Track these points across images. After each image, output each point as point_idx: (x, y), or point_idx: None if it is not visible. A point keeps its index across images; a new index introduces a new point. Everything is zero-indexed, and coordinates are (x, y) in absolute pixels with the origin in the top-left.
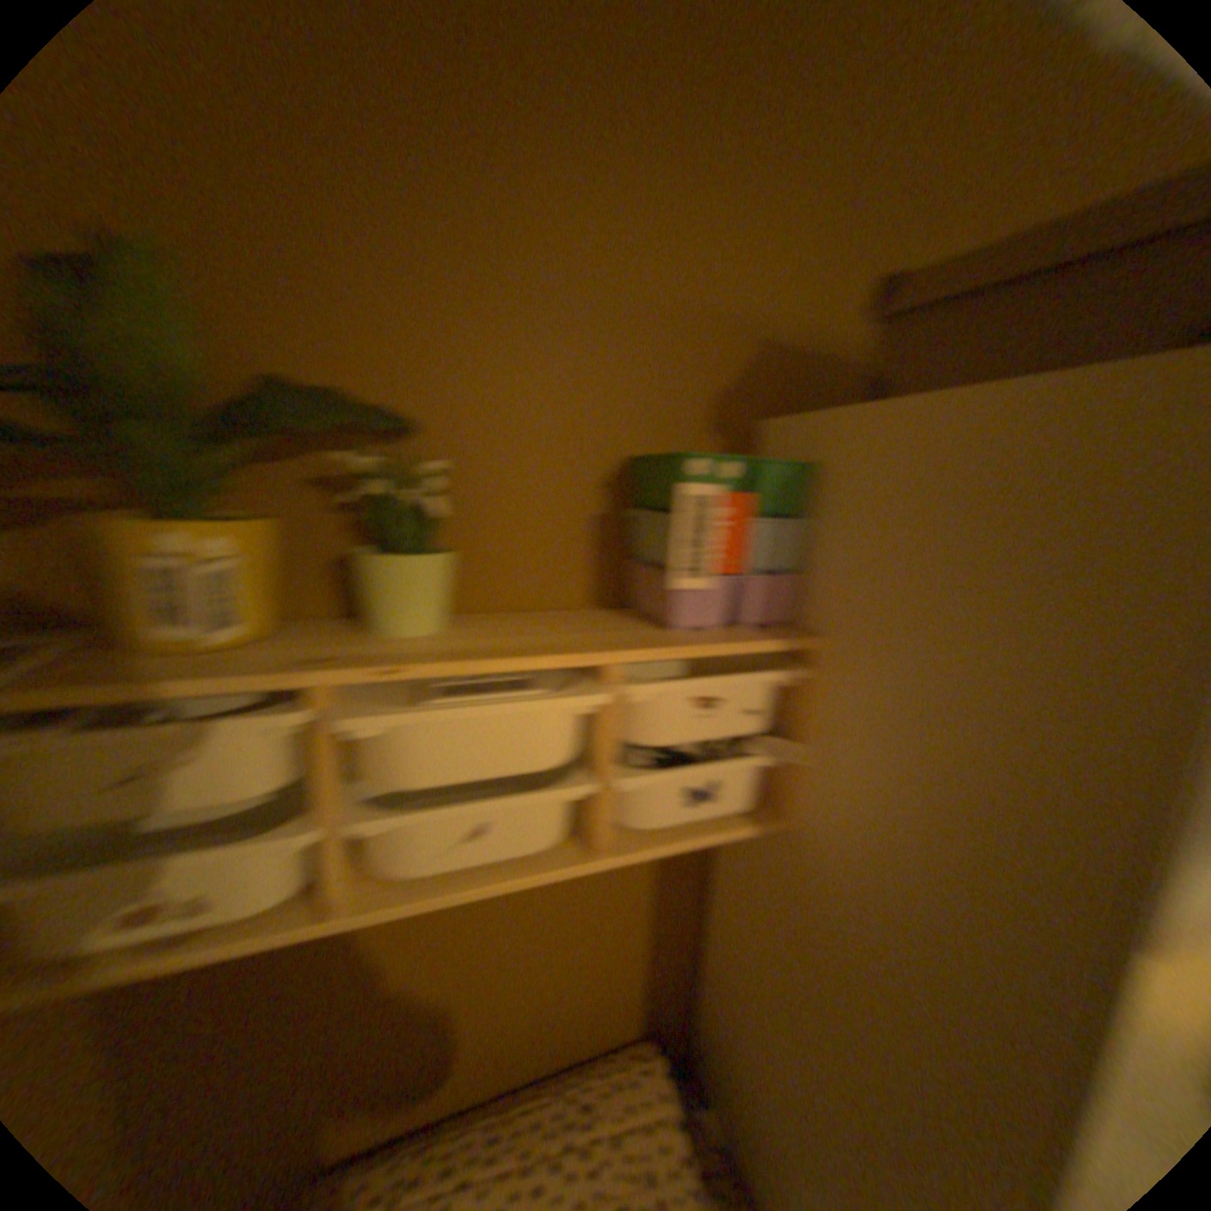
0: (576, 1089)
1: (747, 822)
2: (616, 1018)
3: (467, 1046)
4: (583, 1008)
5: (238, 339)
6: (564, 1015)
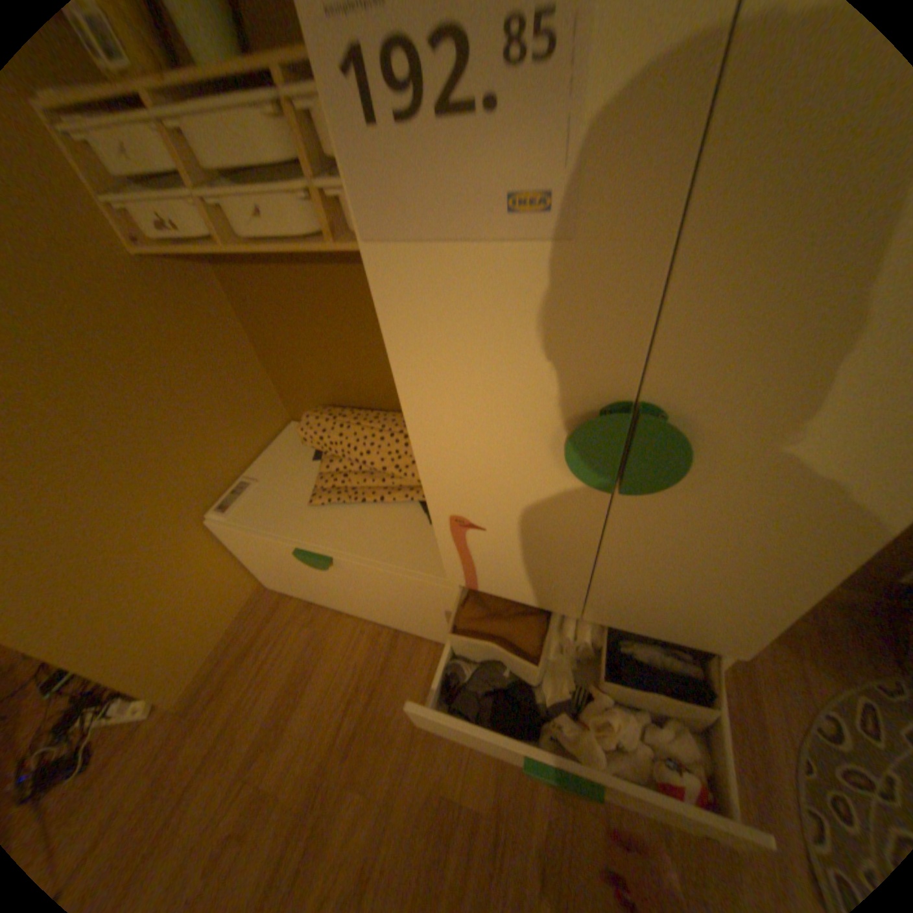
0: None
1: None
2: None
3: (372, 379)
4: None
5: None
6: None
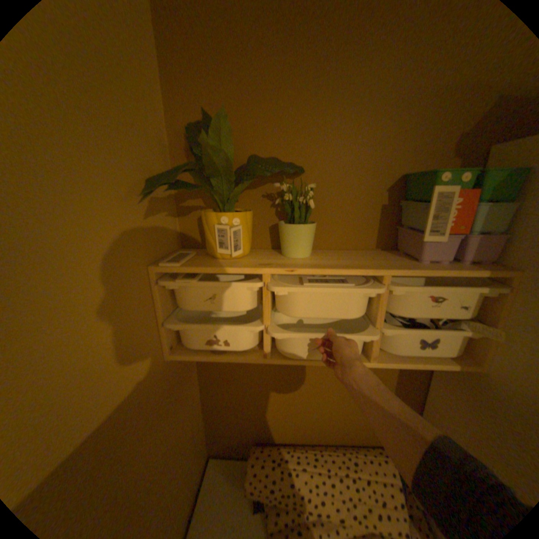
0: (351, 455)
1: (454, 362)
2: (371, 434)
3: (306, 422)
4: (356, 424)
5: (239, 143)
6: (347, 424)
